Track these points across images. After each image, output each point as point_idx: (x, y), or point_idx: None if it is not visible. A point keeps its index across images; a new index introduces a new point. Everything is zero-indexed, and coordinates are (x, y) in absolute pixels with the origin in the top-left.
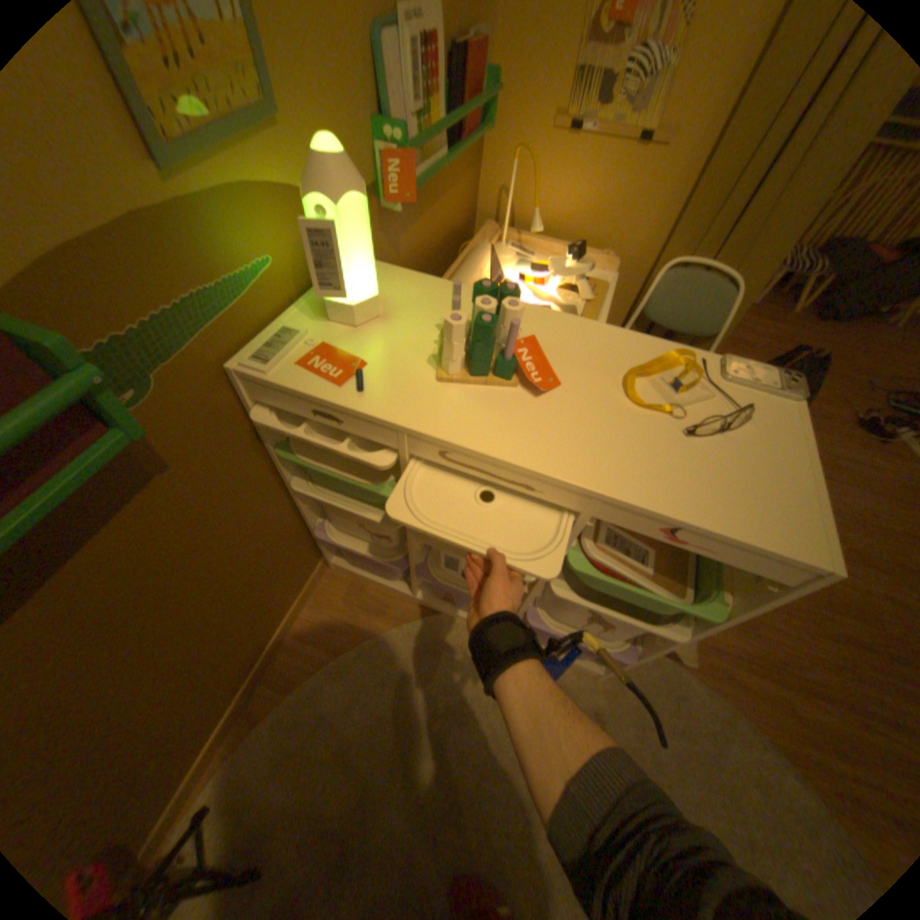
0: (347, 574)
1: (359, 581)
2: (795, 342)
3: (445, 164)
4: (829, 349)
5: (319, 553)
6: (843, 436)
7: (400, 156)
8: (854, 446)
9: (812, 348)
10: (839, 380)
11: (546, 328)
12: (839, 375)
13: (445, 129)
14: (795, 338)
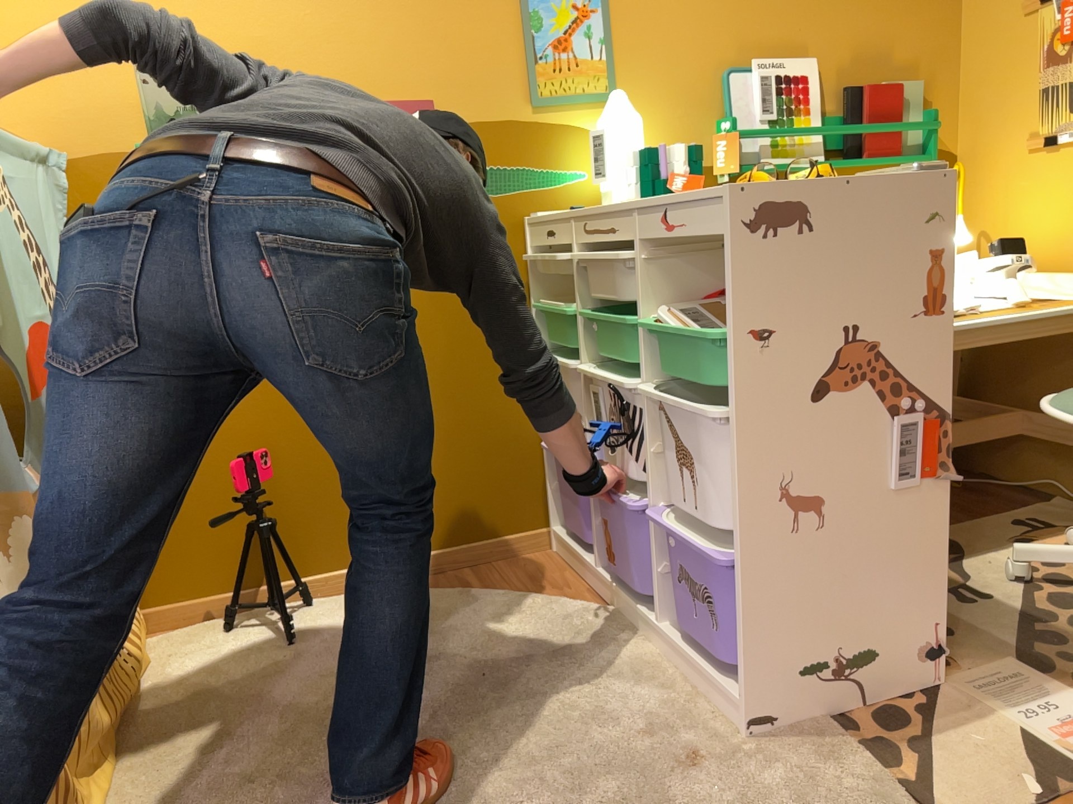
0: (559, 556)
1: (565, 563)
2: None
3: None
4: None
5: (548, 512)
6: None
7: (726, 139)
8: None
9: None
10: None
11: None
12: None
13: (844, 155)
14: None
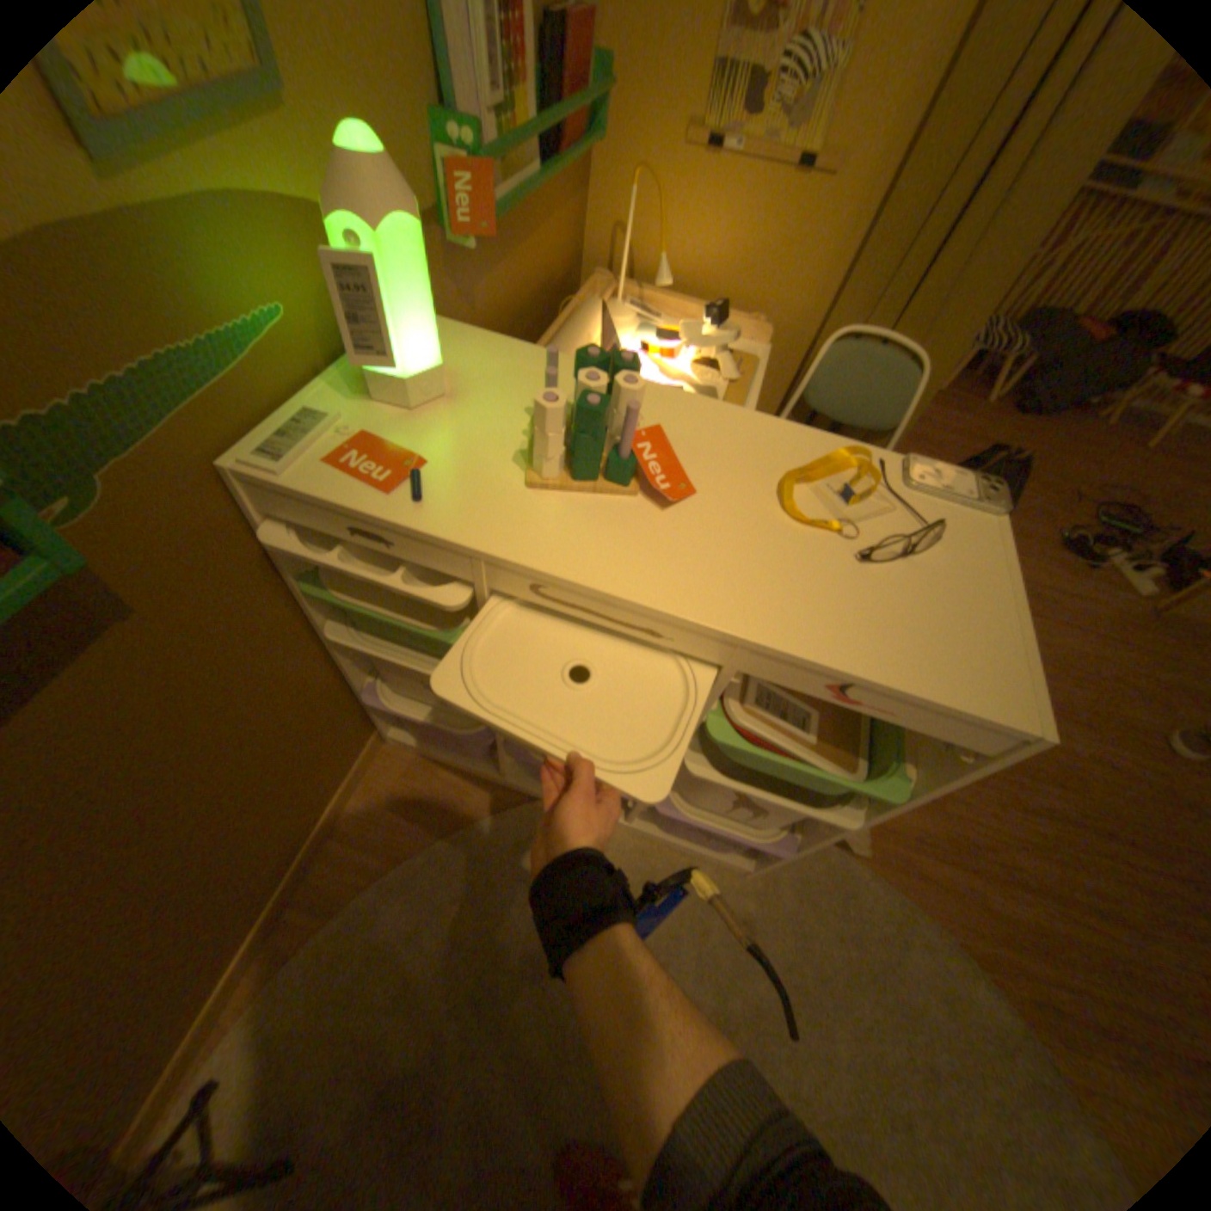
0: (410, 752)
1: (427, 760)
2: (989, 440)
3: (538, 186)
4: (1029, 450)
5: (371, 724)
6: (1045, 559)
7: (472, 169)
8: (1058, 572)
9: (1009, 448)
10: (1041, 489)
11: (676, 416)
12: (1041, 483)
13: (537, 137)
14: (989, 435)
